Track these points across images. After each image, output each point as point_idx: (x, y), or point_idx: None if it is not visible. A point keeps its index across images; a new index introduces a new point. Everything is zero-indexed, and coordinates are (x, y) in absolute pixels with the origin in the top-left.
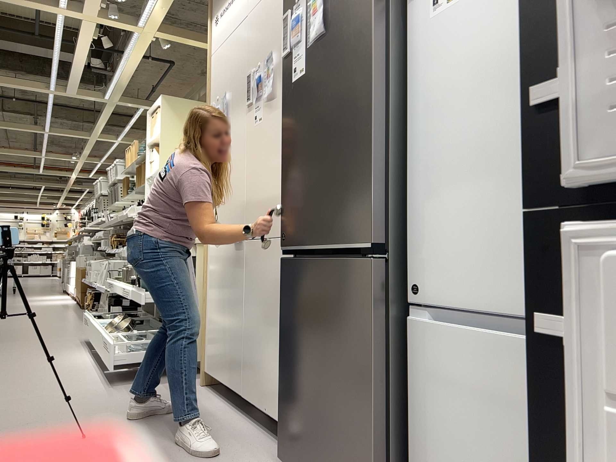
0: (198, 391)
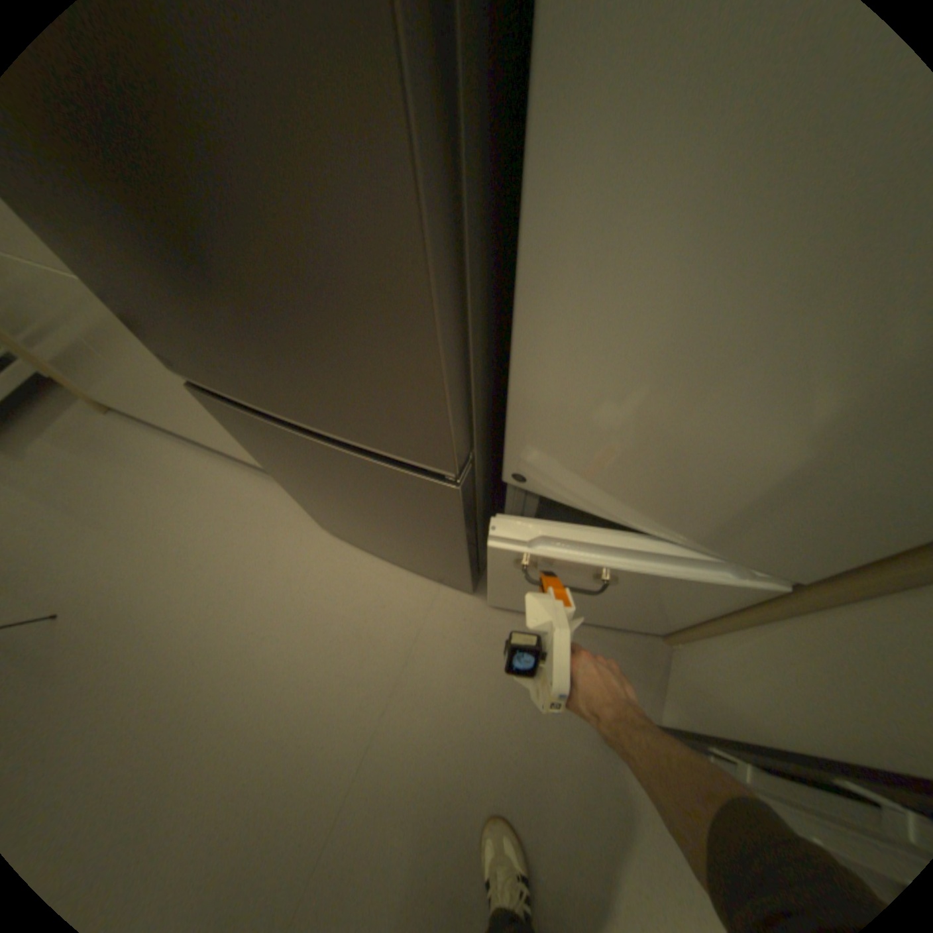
0: (109, 428)
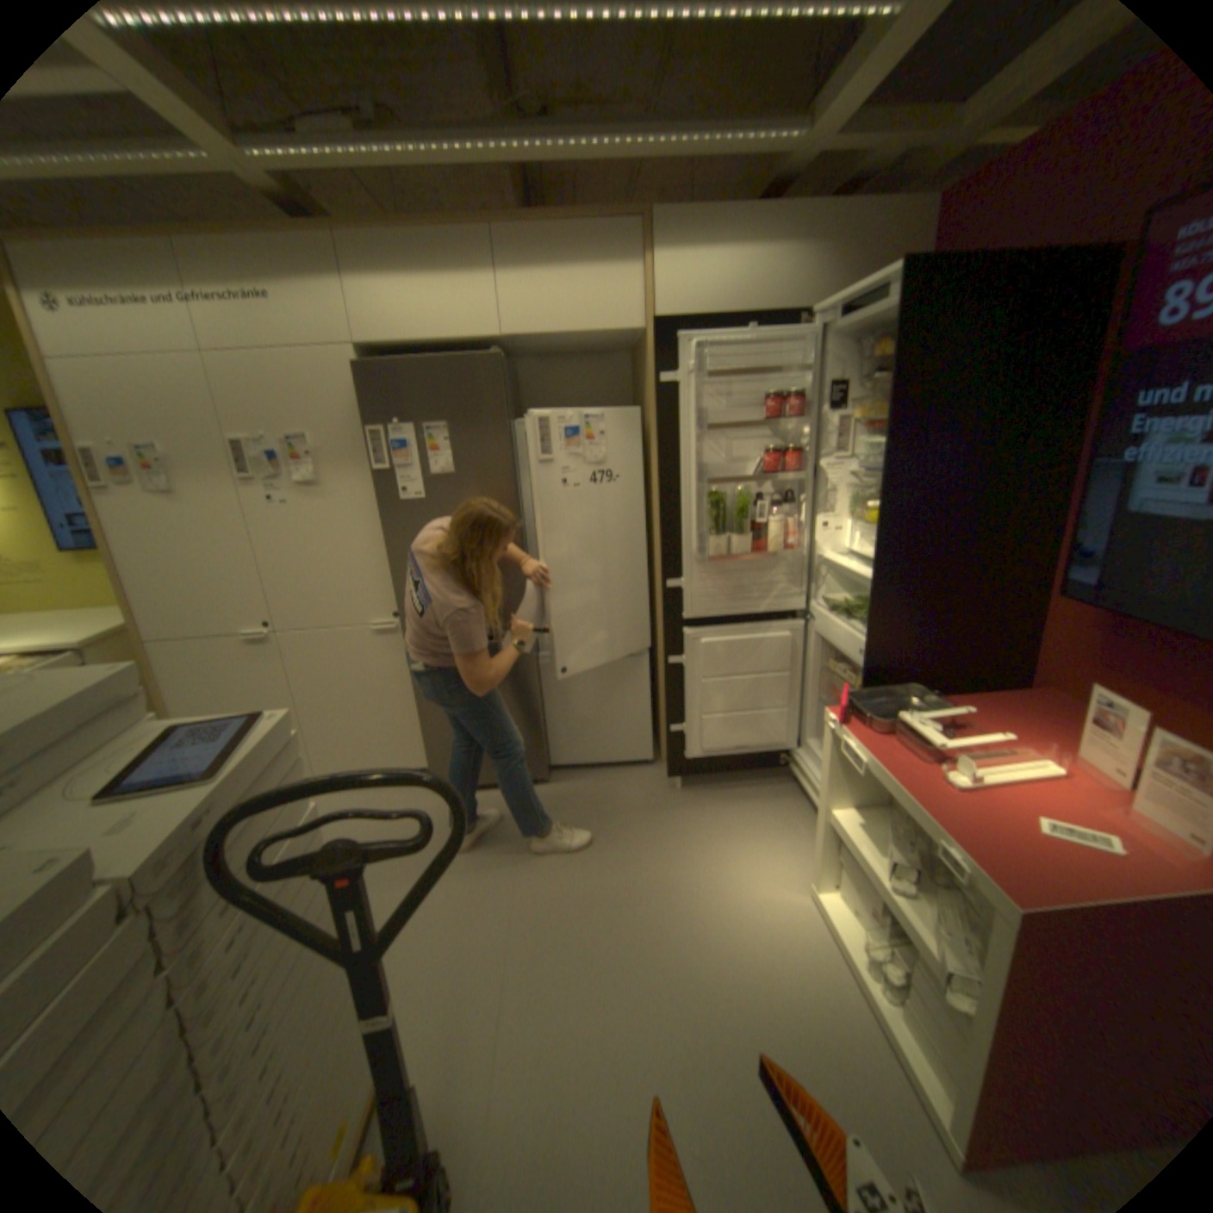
0: None
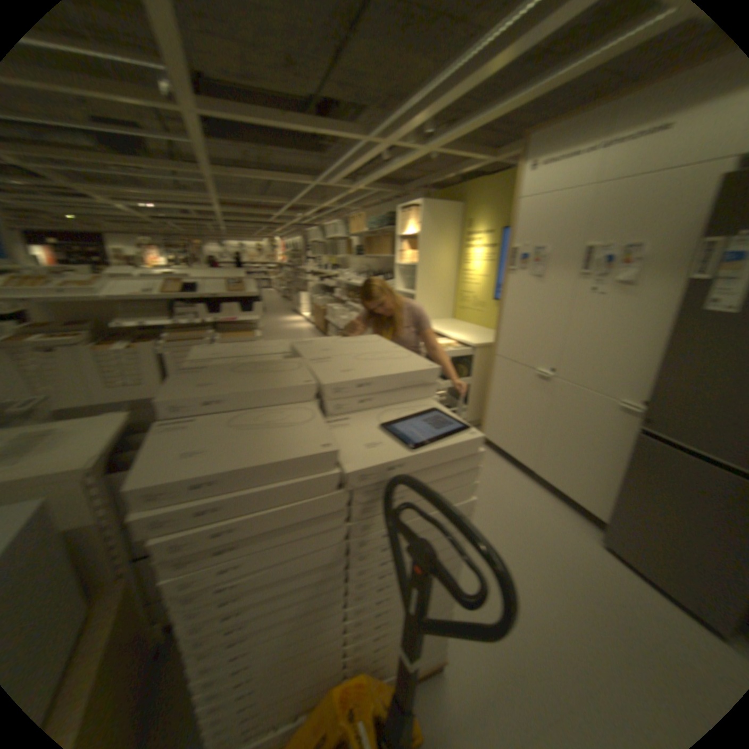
0: None
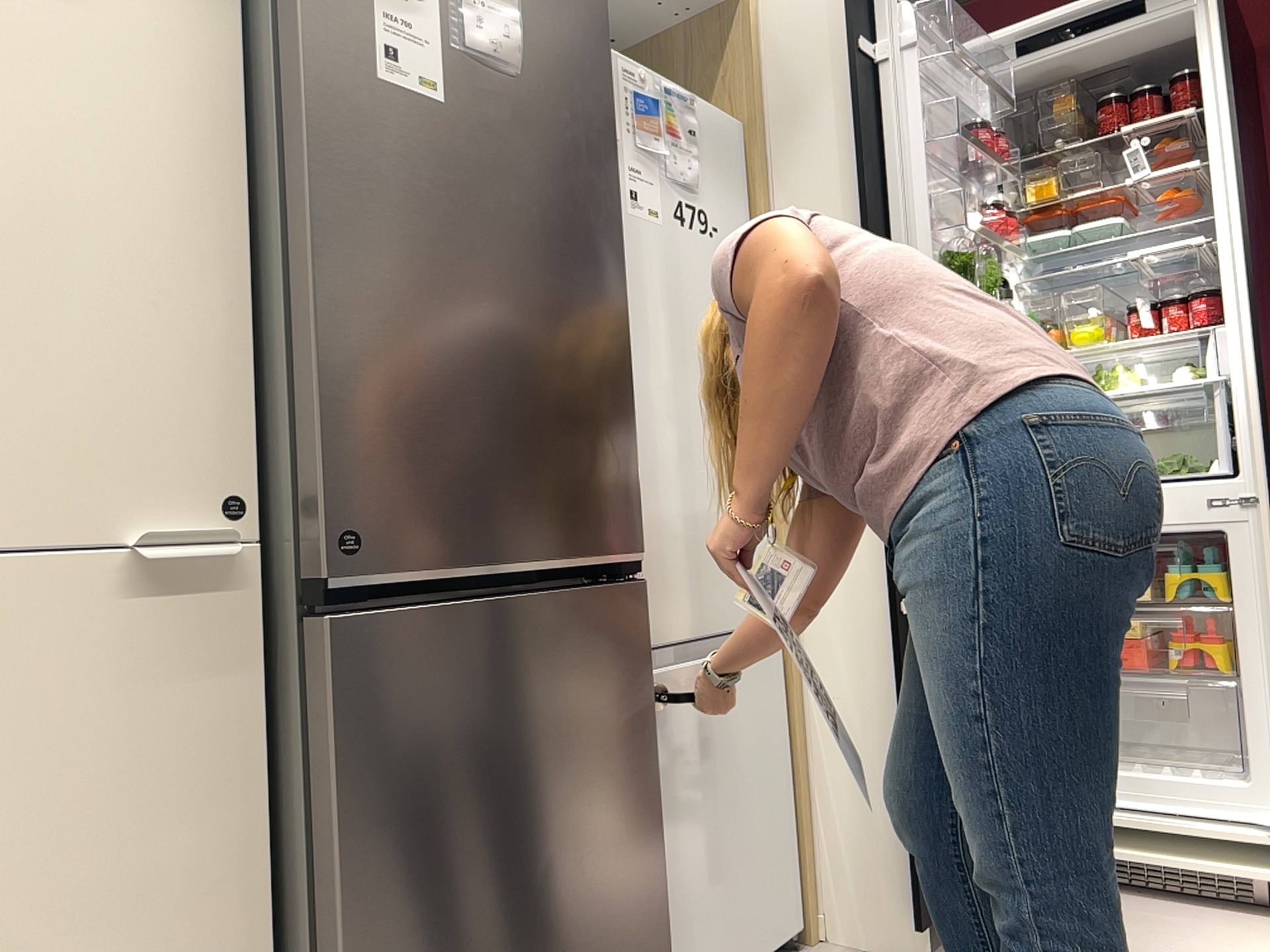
0: None
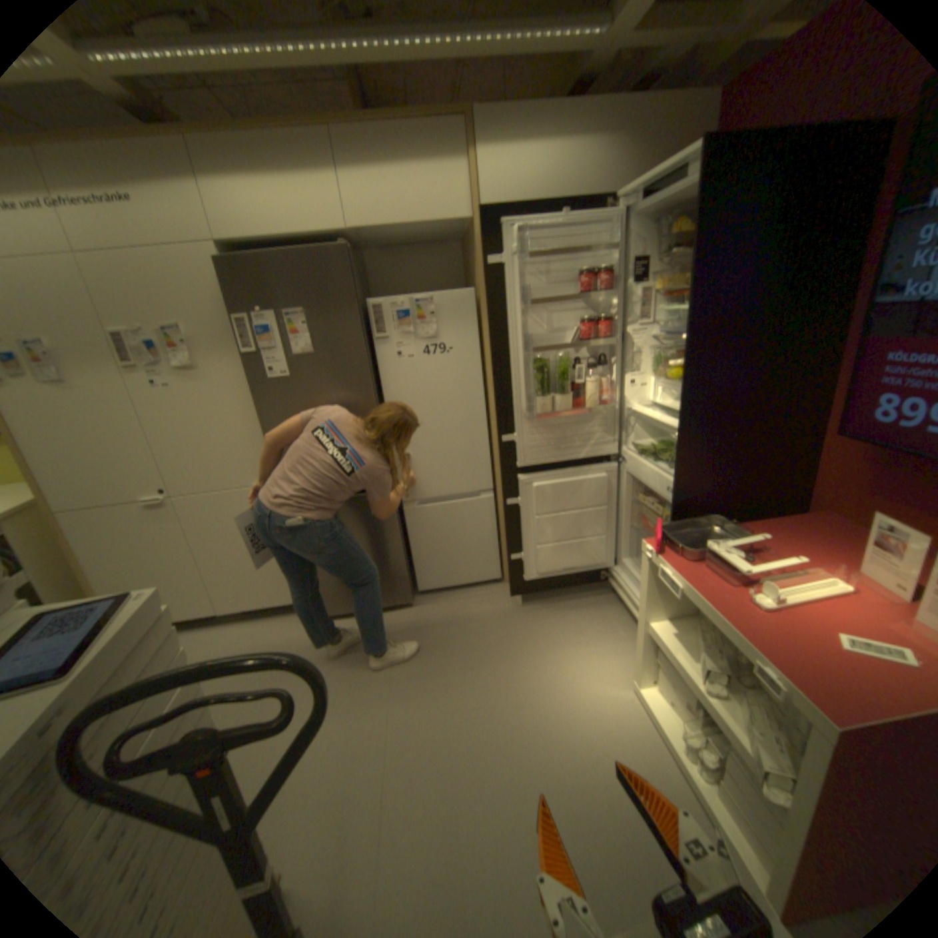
0: None
